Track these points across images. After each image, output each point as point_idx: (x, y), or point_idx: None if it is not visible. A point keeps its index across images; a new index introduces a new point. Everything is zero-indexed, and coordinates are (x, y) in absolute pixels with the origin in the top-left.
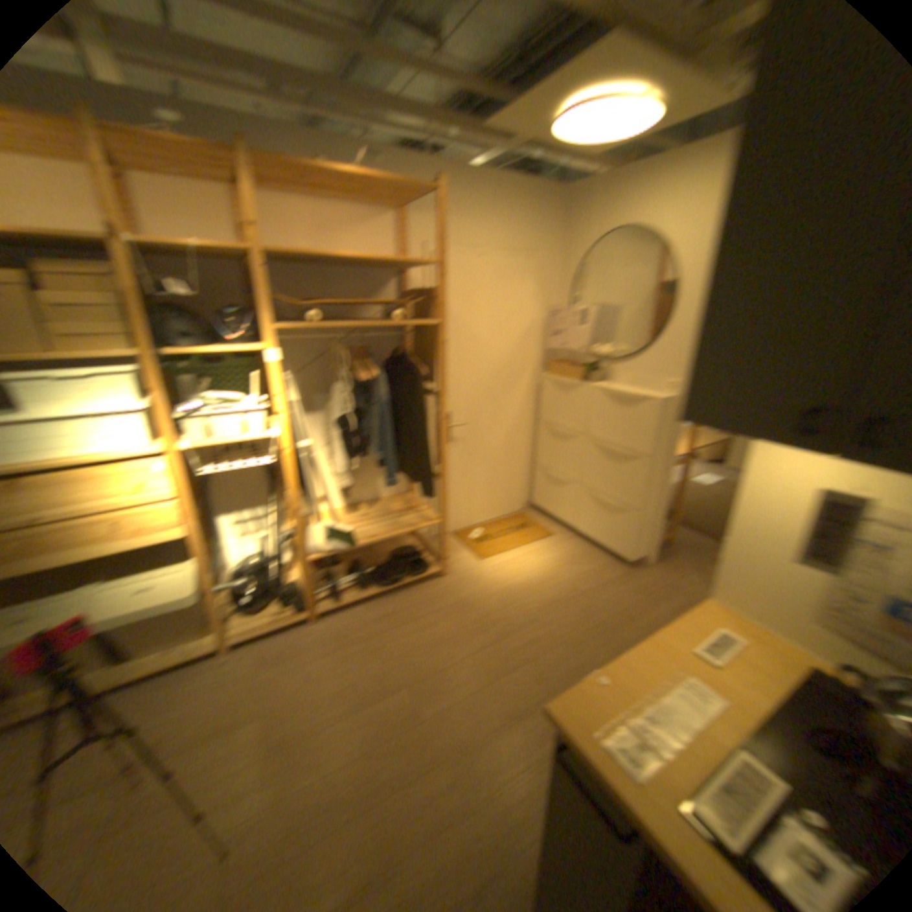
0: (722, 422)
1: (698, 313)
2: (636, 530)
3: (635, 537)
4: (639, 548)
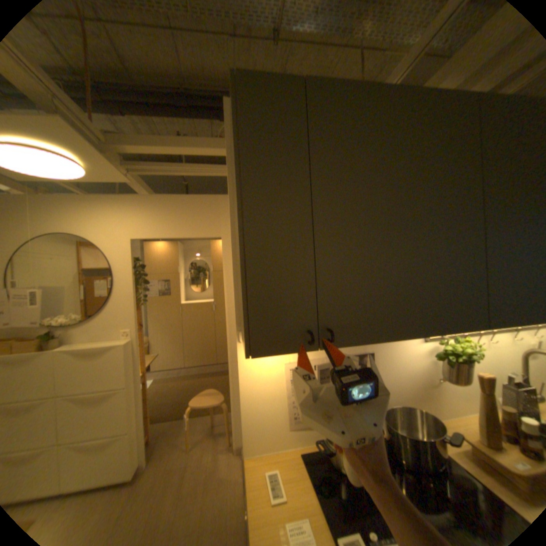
0: (270, 351)
1: (132, 288)
2: (129, 450)
3: (129, 456)
4: (133, 463)
